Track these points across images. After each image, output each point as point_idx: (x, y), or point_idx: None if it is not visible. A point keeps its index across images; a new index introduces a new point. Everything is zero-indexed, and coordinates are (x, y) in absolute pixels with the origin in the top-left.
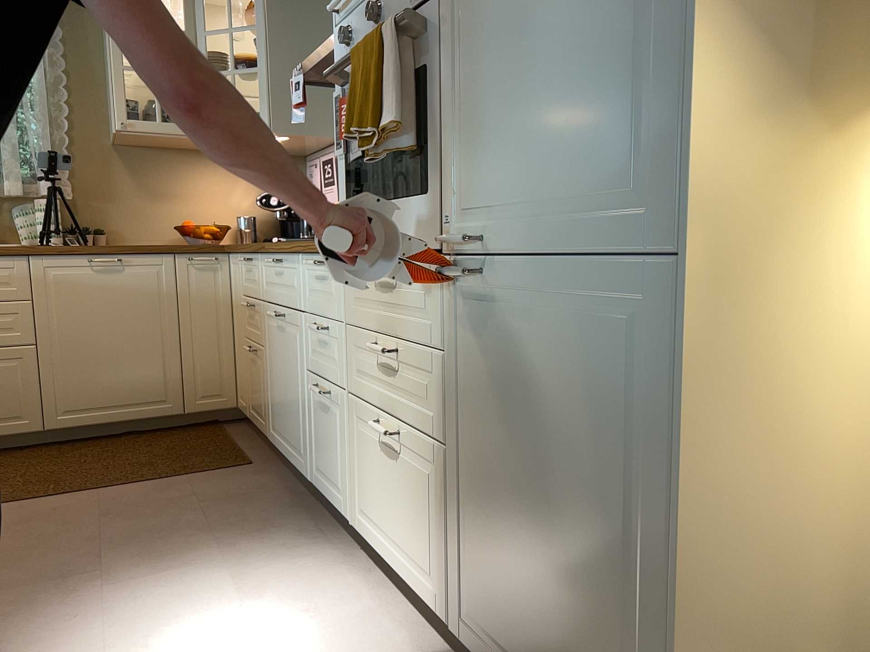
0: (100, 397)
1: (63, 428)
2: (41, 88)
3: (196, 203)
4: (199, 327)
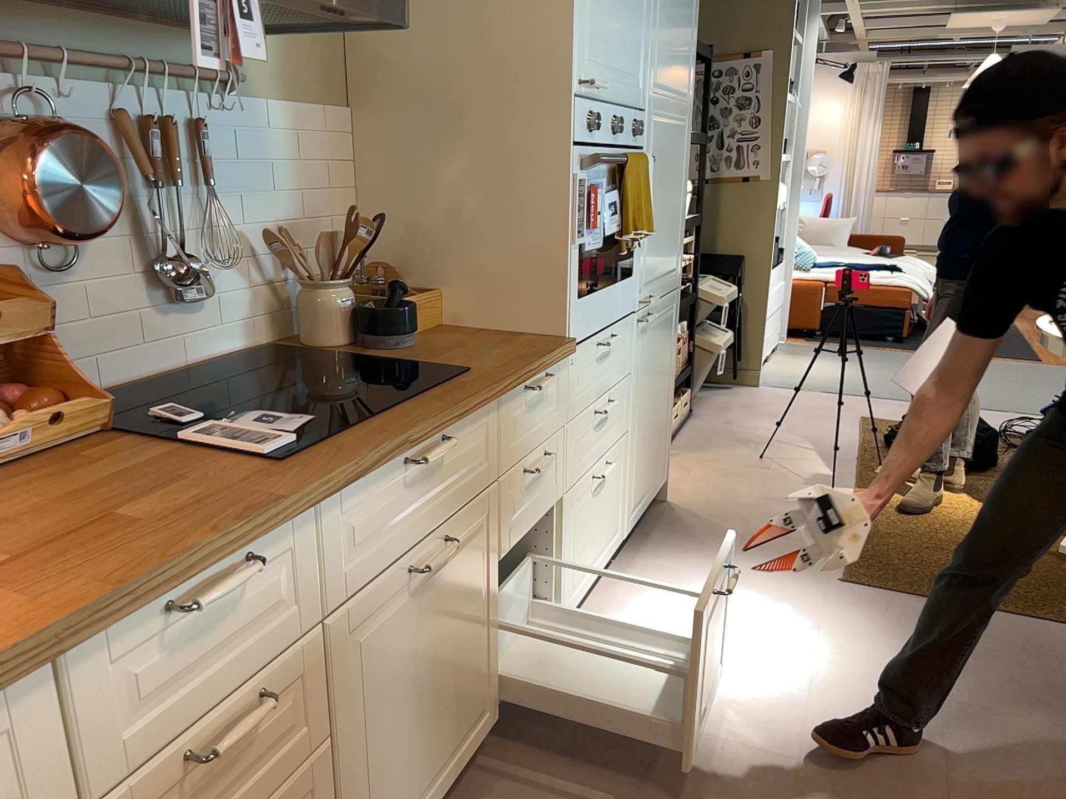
0: None
1: None
2: None
3: None
4: None
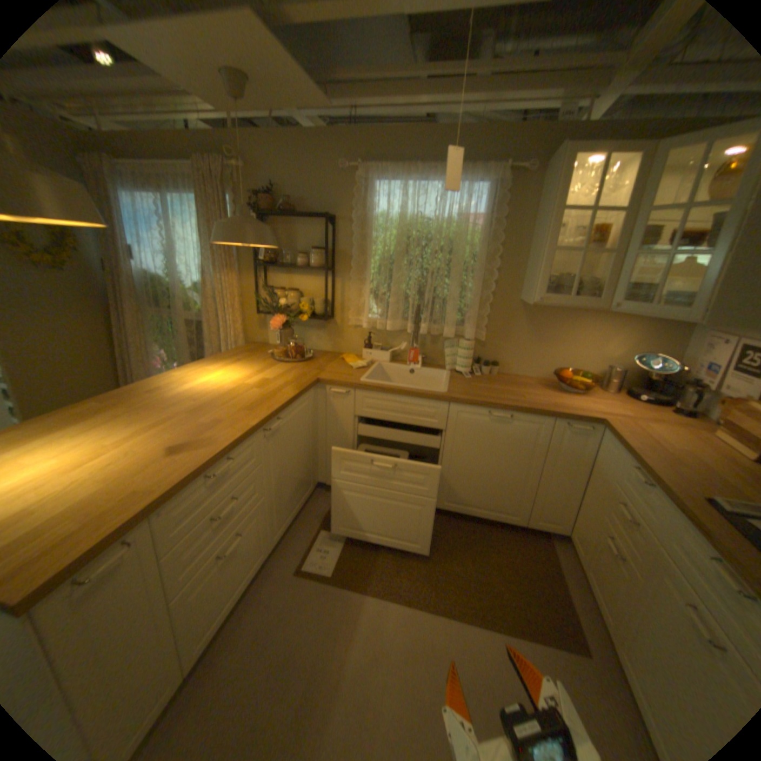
0: (472, 500)
1: (445, 510)
2: (482, 259)
3: (575, 349)
4: (559, 475)
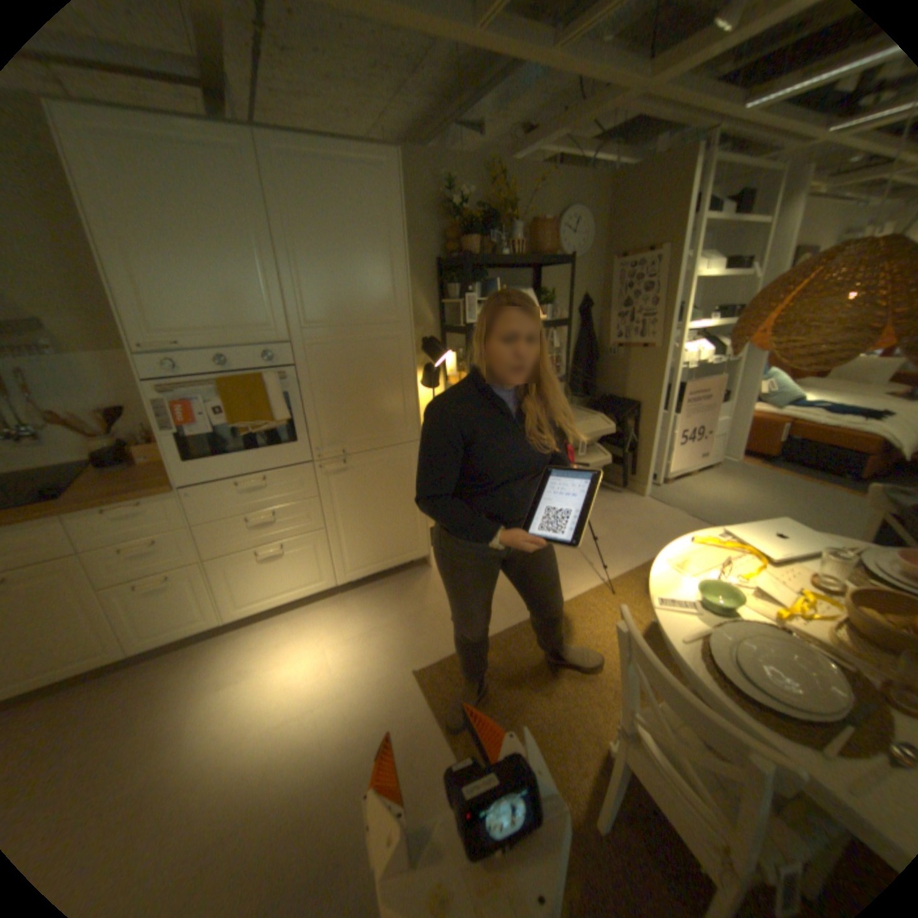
0: None
1: None
2: None
3: None
4: None
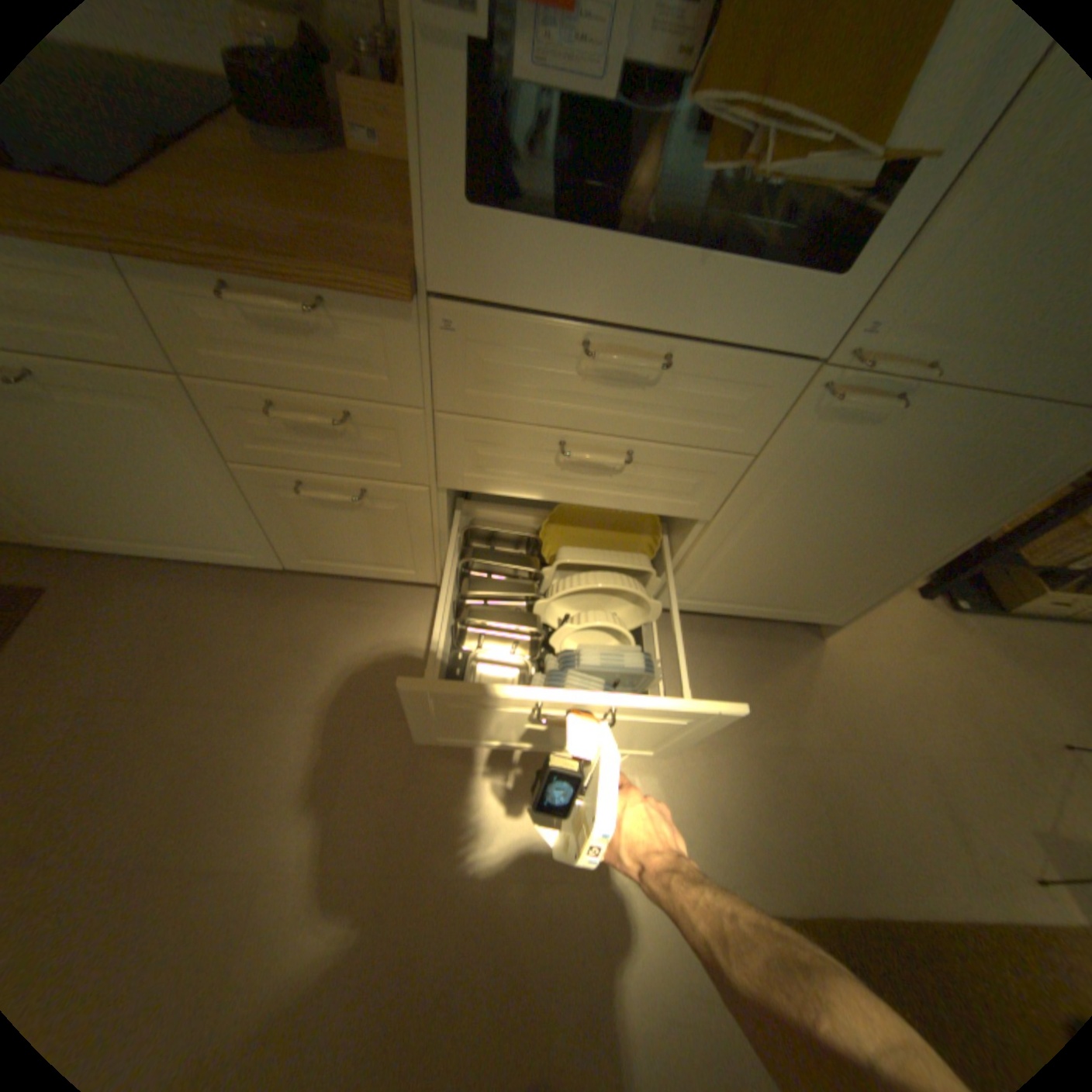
0: None
1: None
2: None
3: None
4: None
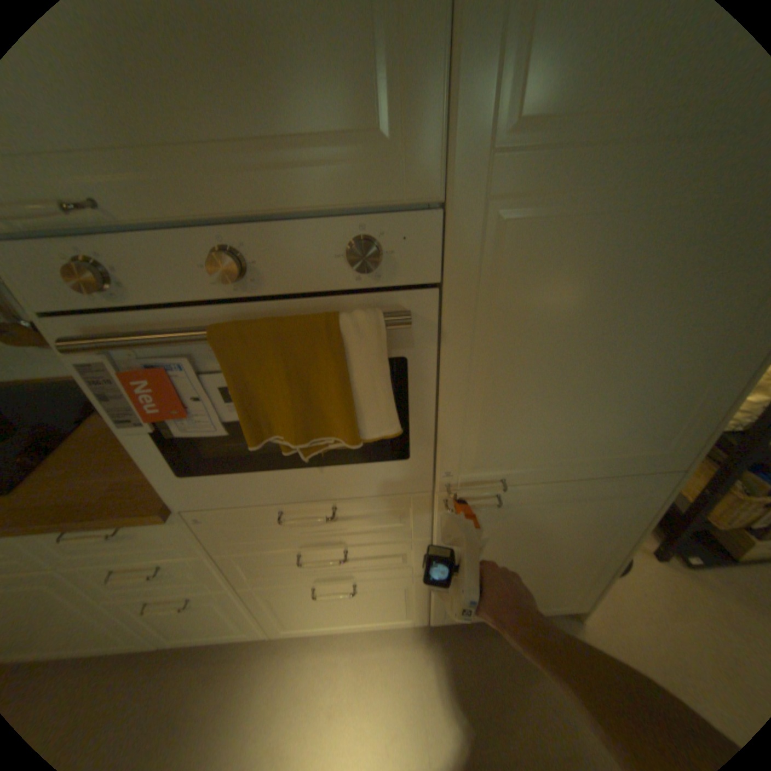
0: None
1: None
2: None
3: None
4: None
